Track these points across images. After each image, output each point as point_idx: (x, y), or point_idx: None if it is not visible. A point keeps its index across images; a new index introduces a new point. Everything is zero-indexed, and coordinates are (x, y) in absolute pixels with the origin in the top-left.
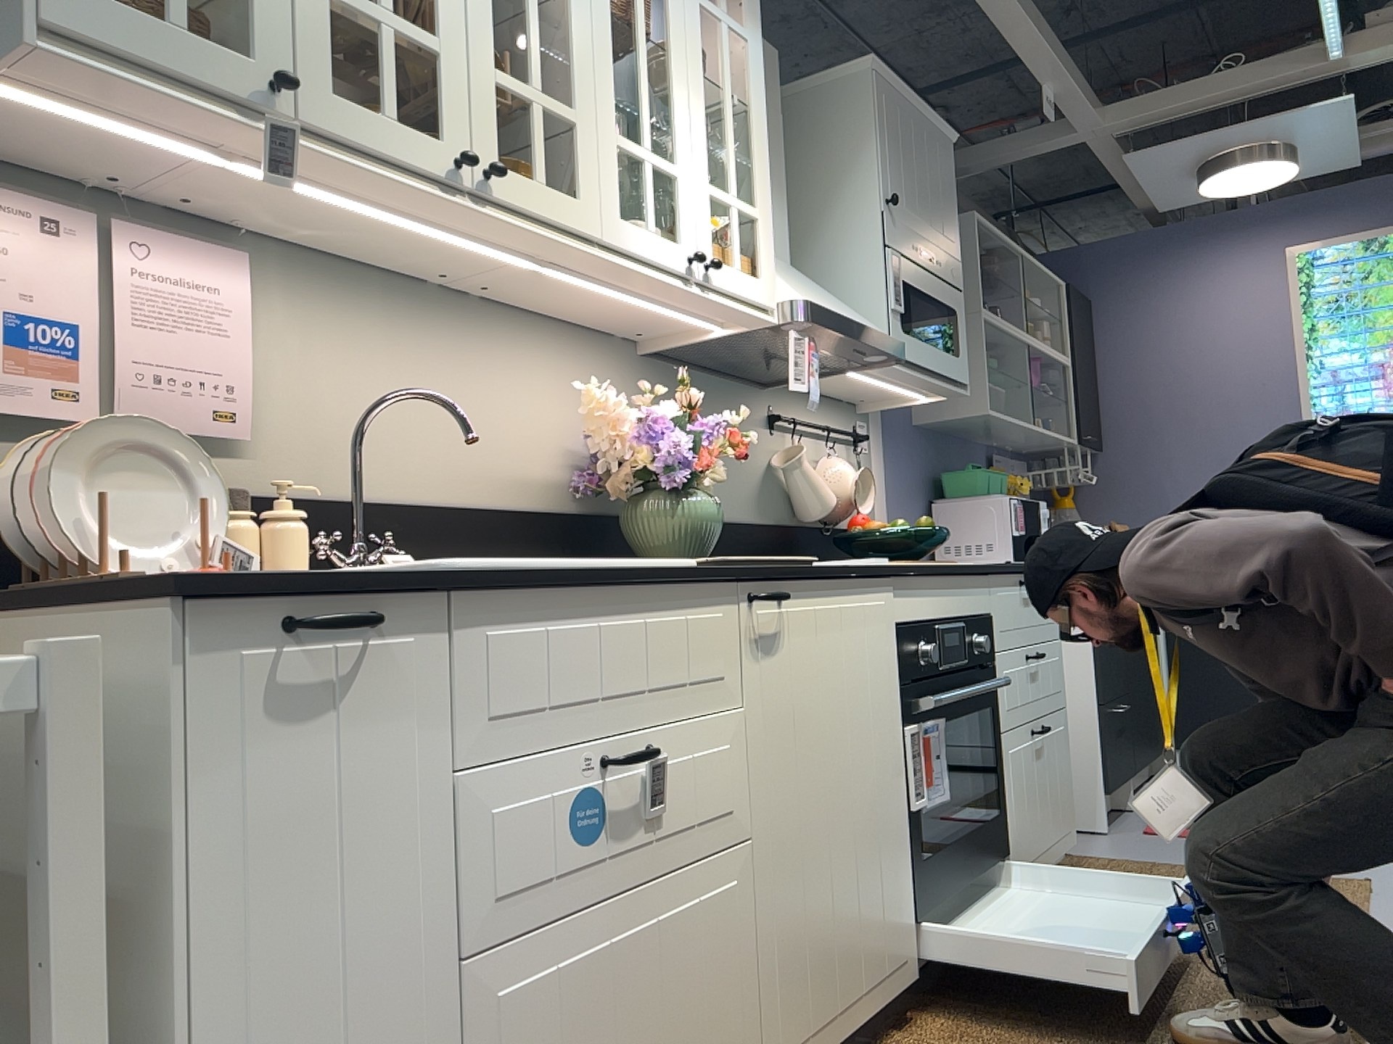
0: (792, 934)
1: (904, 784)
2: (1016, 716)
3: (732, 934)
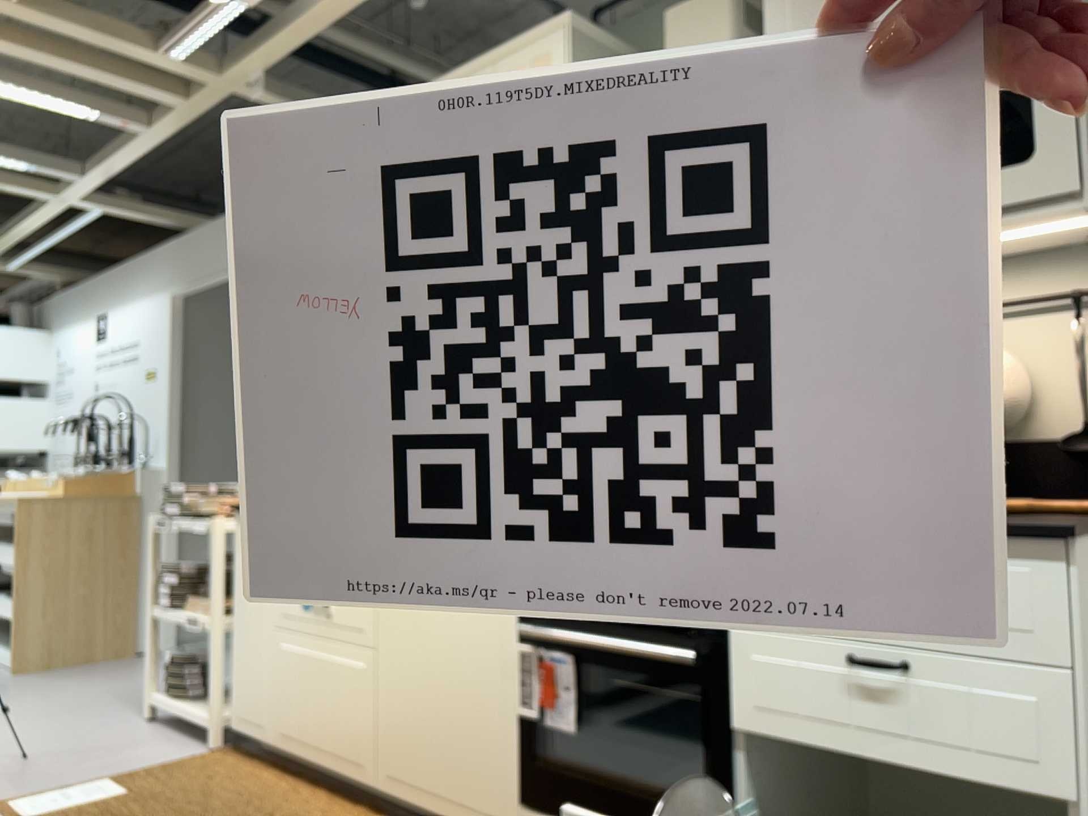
0: (395, 717)
1: (519, 690)
2: (782, 726)
3: (360, 689)
